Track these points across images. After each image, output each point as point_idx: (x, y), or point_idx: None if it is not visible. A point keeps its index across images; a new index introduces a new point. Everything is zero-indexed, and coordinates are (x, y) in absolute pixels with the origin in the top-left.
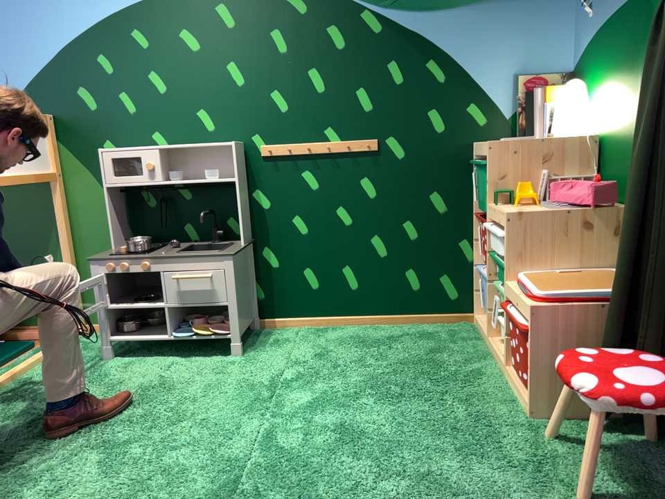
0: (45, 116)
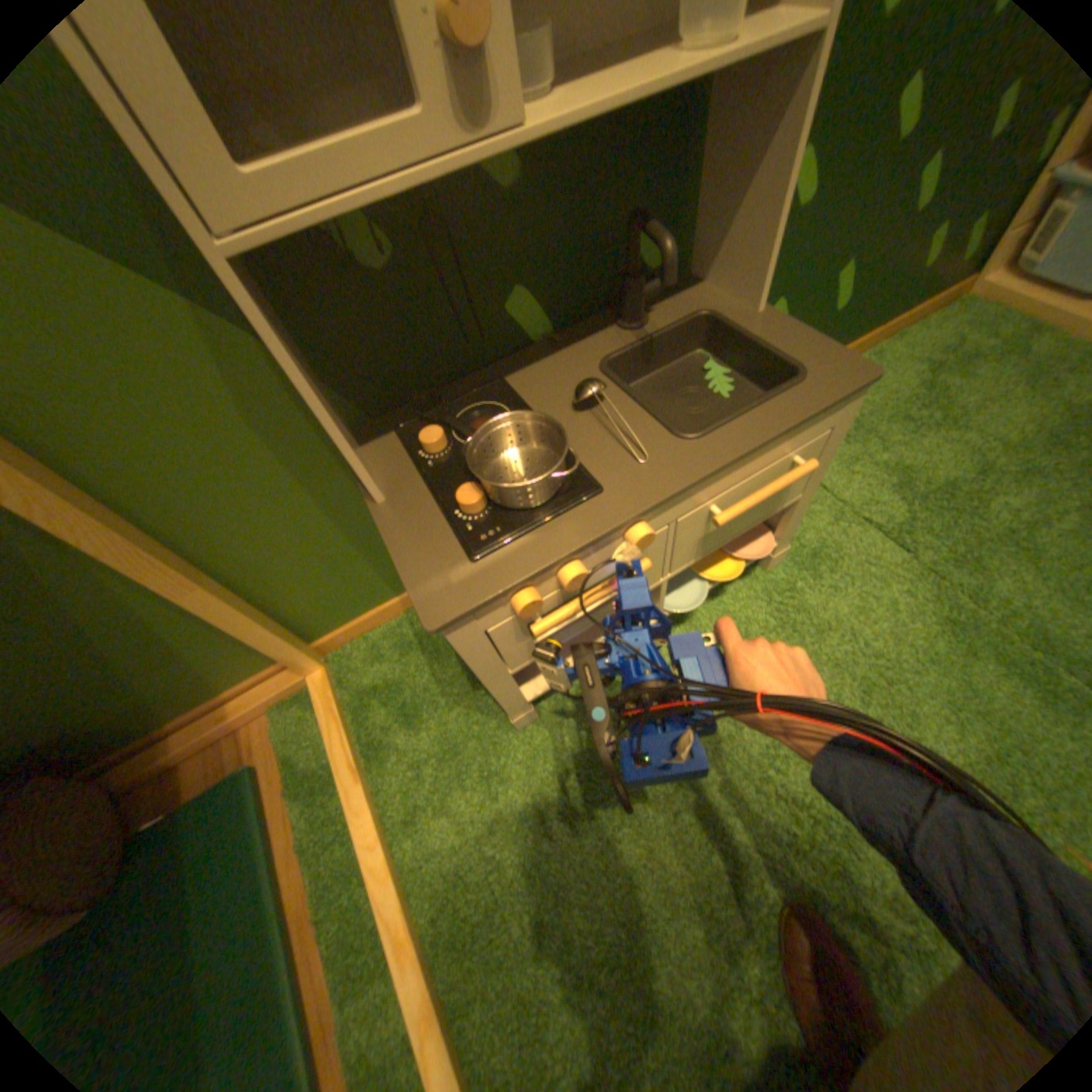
0: None
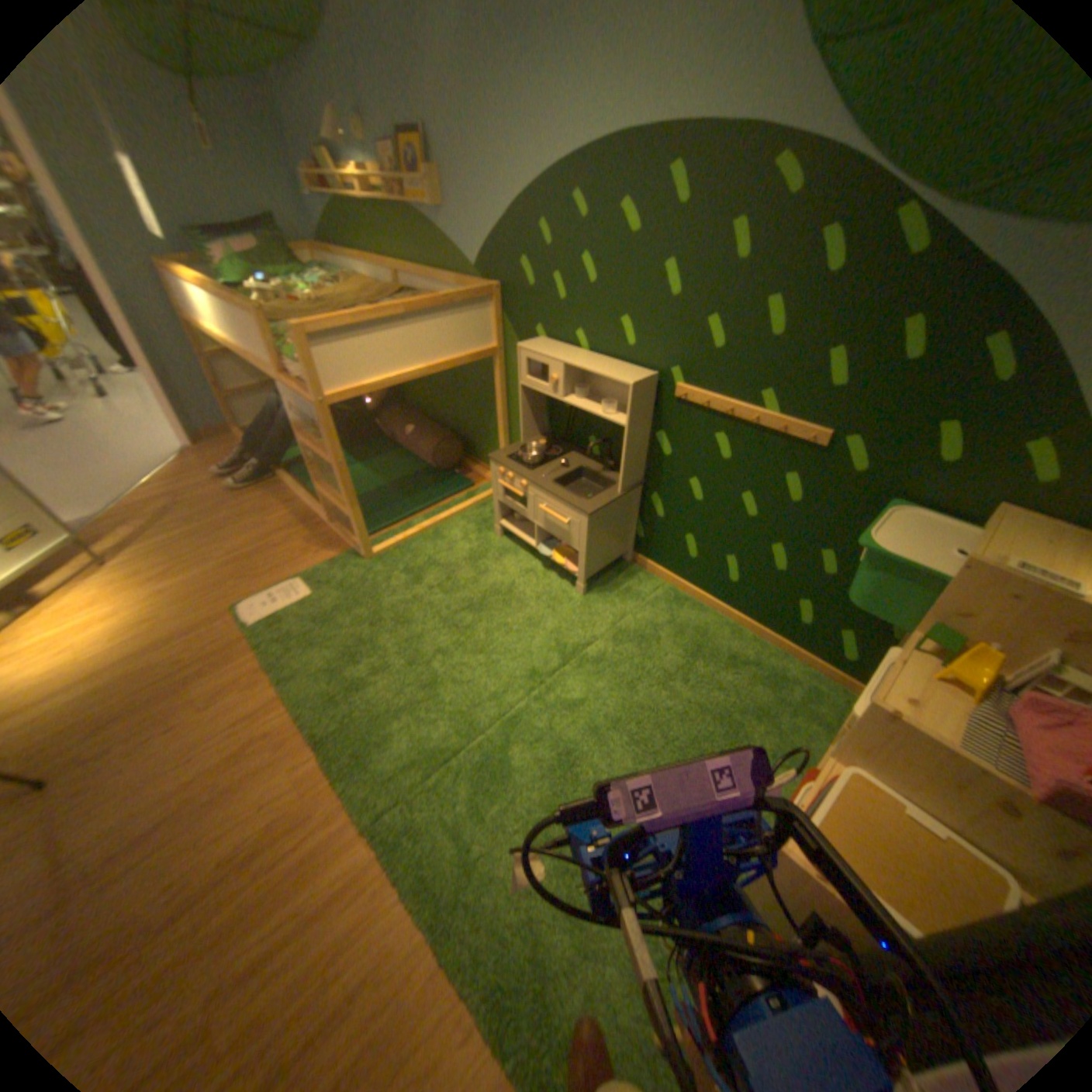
0: (491, 288)
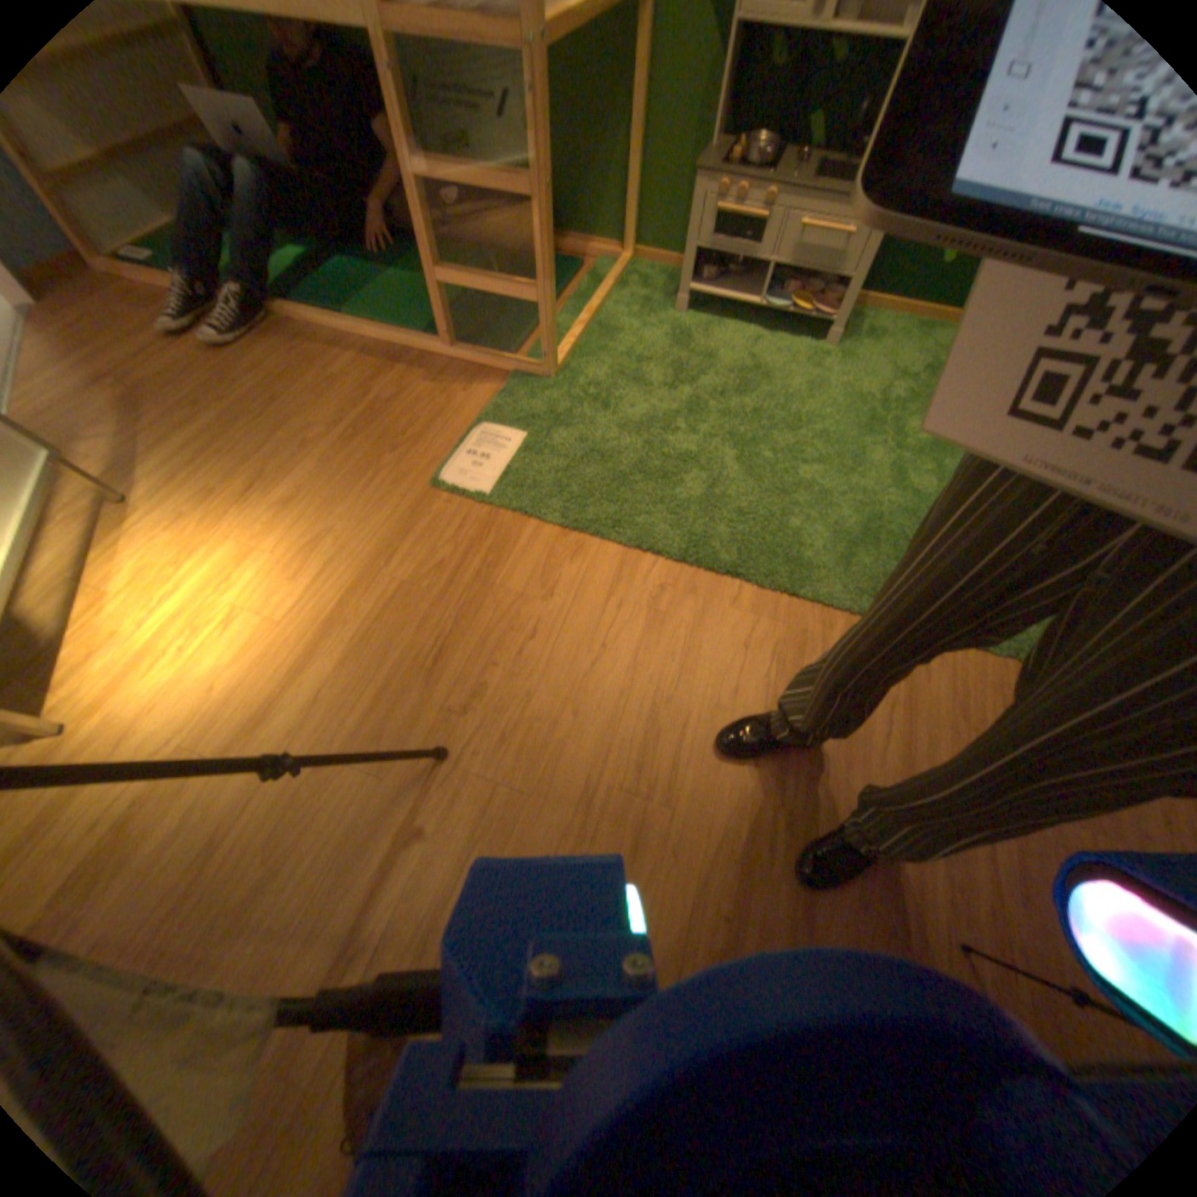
0: None
